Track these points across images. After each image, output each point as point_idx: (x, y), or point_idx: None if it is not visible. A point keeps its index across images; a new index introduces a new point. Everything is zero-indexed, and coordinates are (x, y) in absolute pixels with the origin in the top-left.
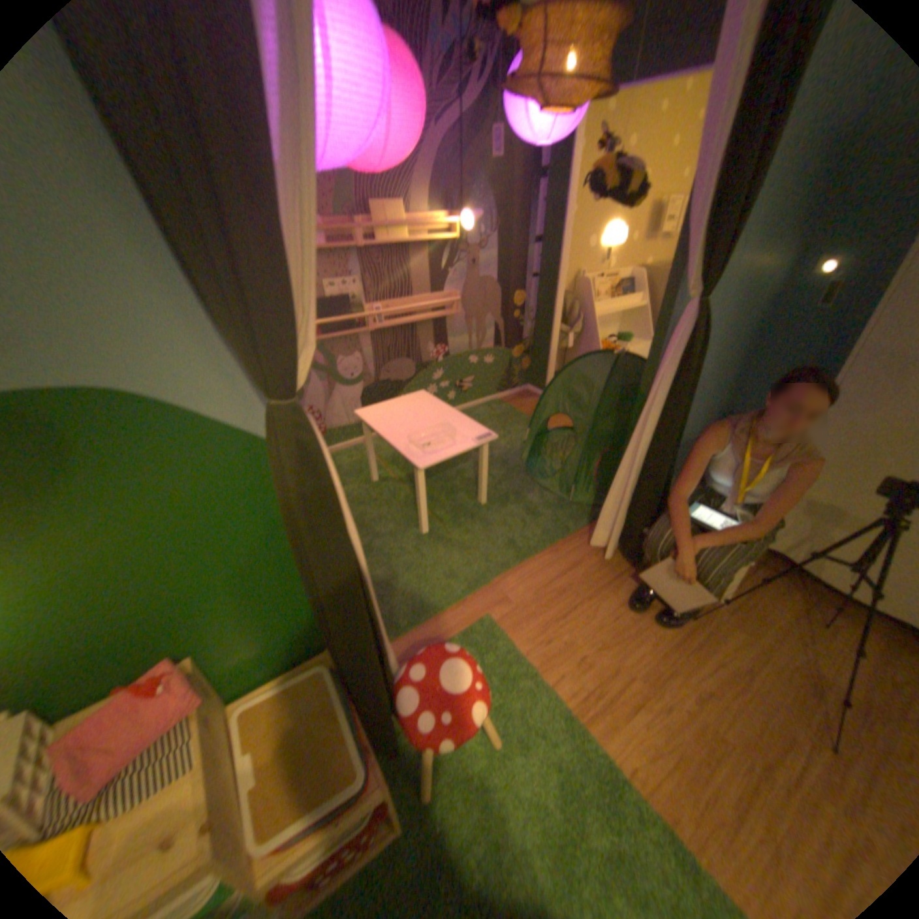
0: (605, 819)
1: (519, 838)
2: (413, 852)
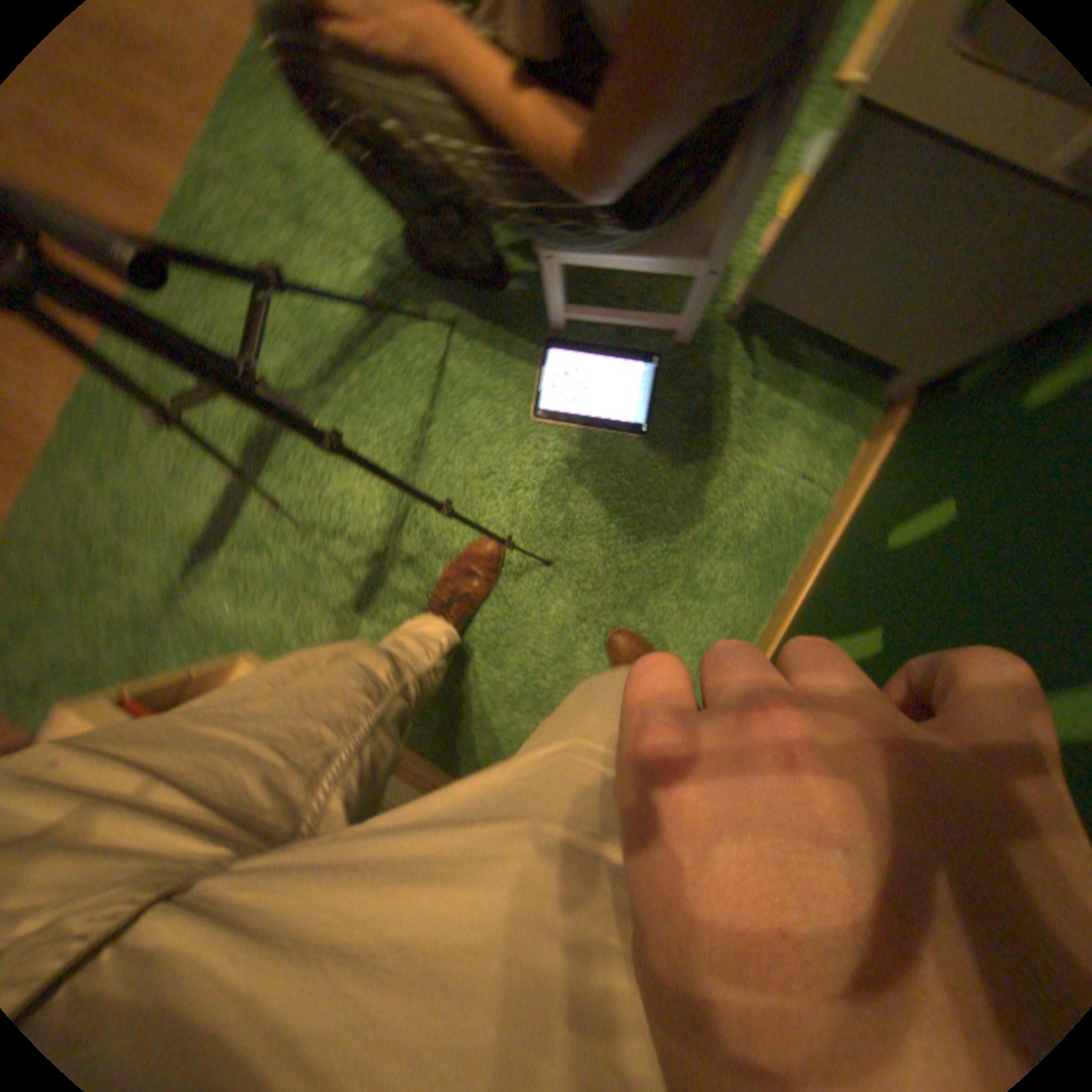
0: (119, 411)
1: (183, 506)
2: (256, 627)
